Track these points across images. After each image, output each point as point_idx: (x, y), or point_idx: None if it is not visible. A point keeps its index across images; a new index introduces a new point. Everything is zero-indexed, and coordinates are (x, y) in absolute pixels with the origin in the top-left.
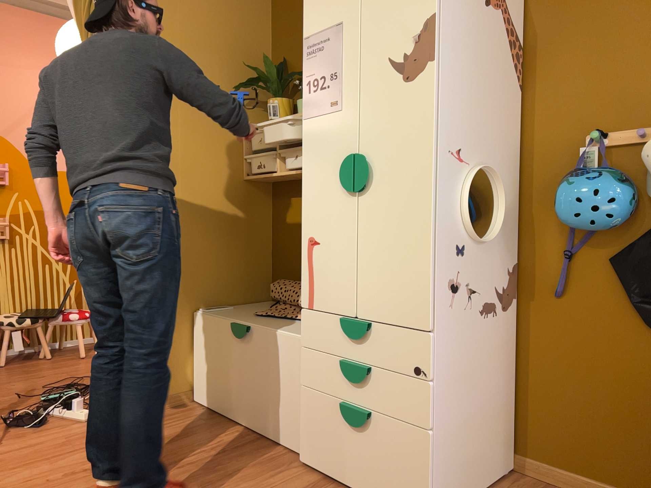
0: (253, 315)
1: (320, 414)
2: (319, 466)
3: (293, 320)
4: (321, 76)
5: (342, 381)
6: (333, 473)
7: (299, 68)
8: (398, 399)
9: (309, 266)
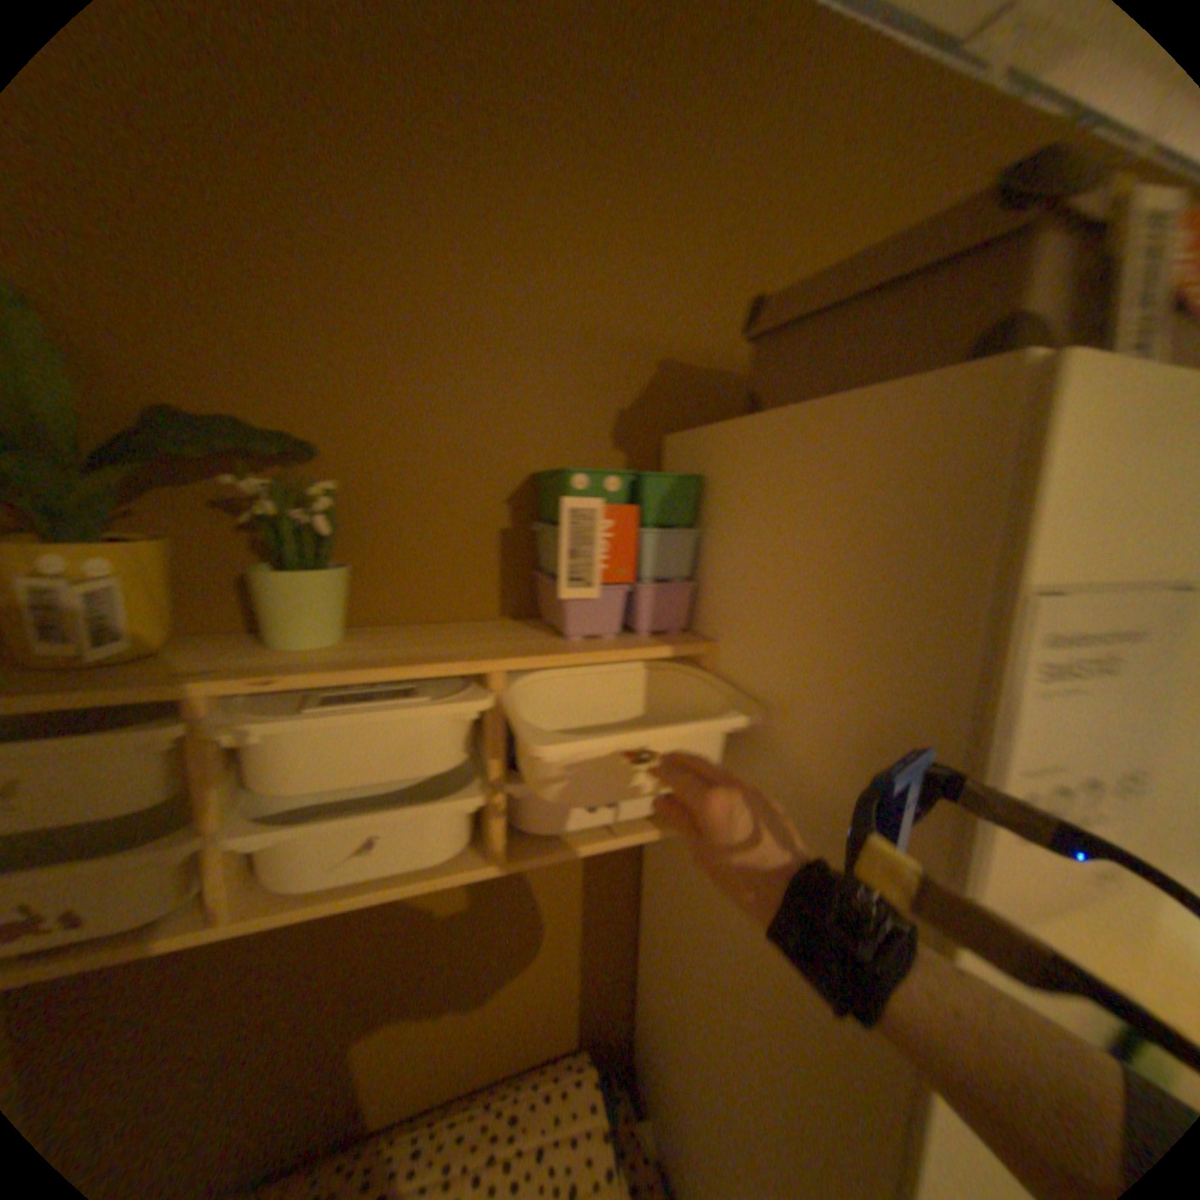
0: None
1: None
2: None
3: None
4: (1084, 777)
5: None
6: None
7: (167, 373)
8: None
9: None
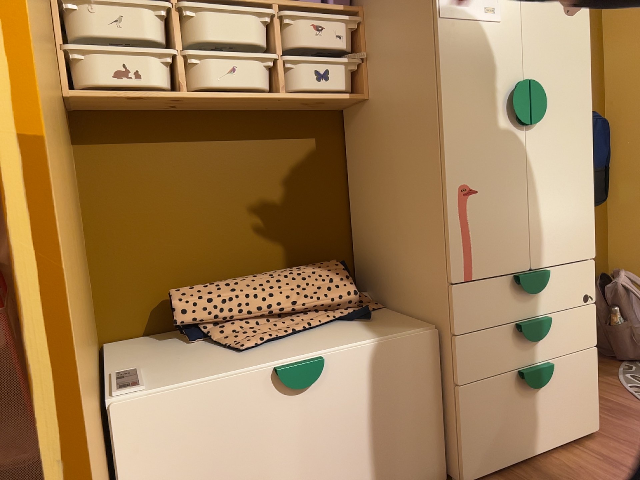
0: (242, 352)
1: (490, 404)
2: (494, 466)
3: (313, 330)
4: None
5: (515, 348)
6: (511, 459)
7: None
8: (572, 333)
9: (463, 225)
